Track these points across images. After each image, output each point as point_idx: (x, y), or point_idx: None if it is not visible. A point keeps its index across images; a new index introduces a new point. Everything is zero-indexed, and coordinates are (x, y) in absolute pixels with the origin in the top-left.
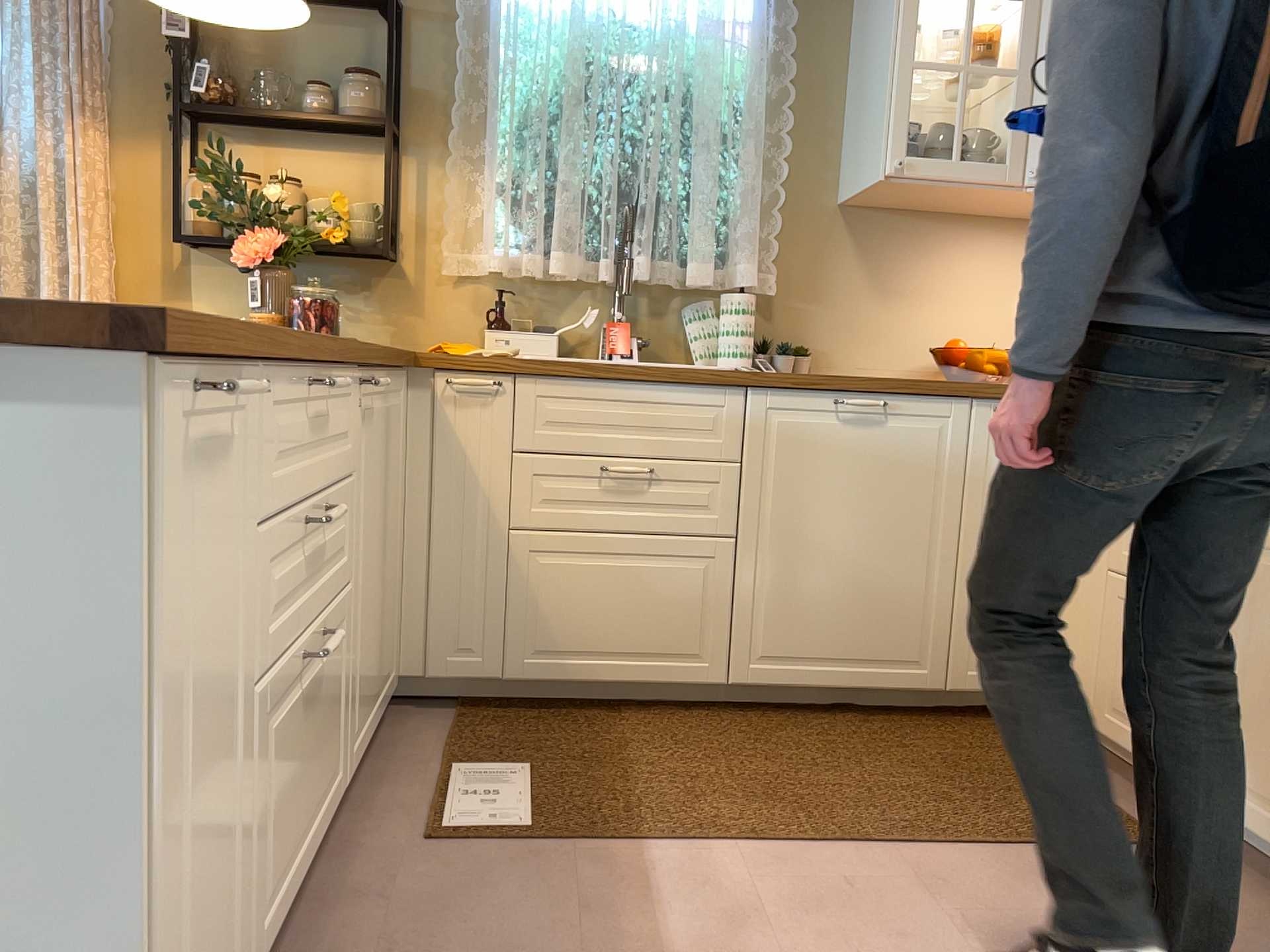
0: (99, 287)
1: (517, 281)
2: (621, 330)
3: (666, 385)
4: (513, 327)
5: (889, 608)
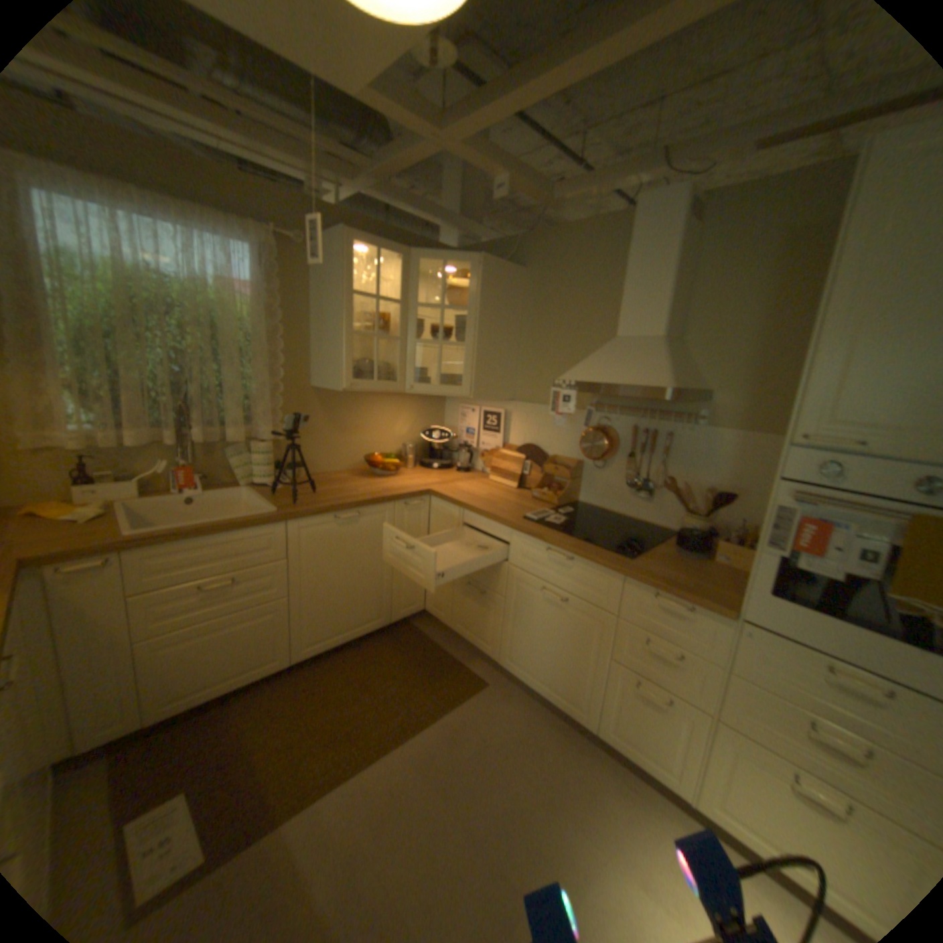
0: None
1: (90, 449)
2: (184, 475)
3: (235, 533)
4: (94, 483)
5: (364, 601)
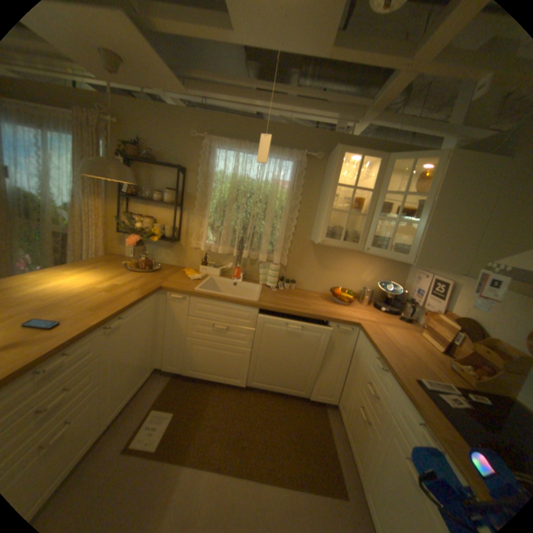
0: (96, 241)
1: (211, 251)
2: (237, 271)
3: (234, 305)
4: (208, 265)
5: (295, 376)
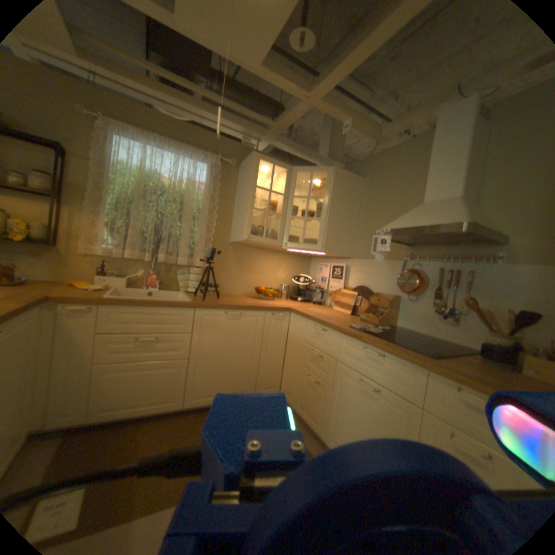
0: None
1: (110, 258)
2: (151, 279)
3: (163, 308)
4: (107, 275)
5: (238, 375)
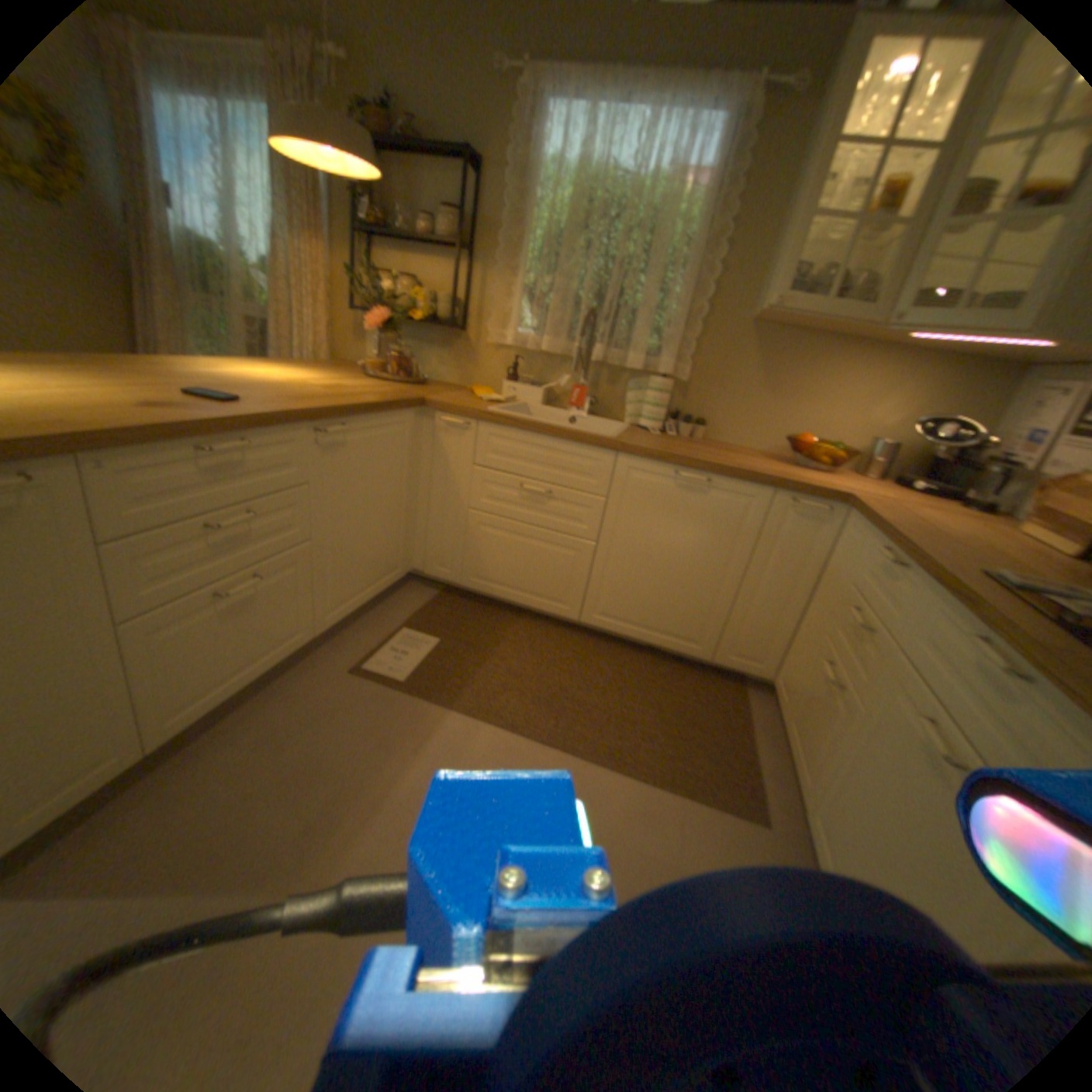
0: (319, 332)
1: (530, 353)
2: (581, 394)
3: (566, 443)
4: (521, 382)
5: (685, 608)
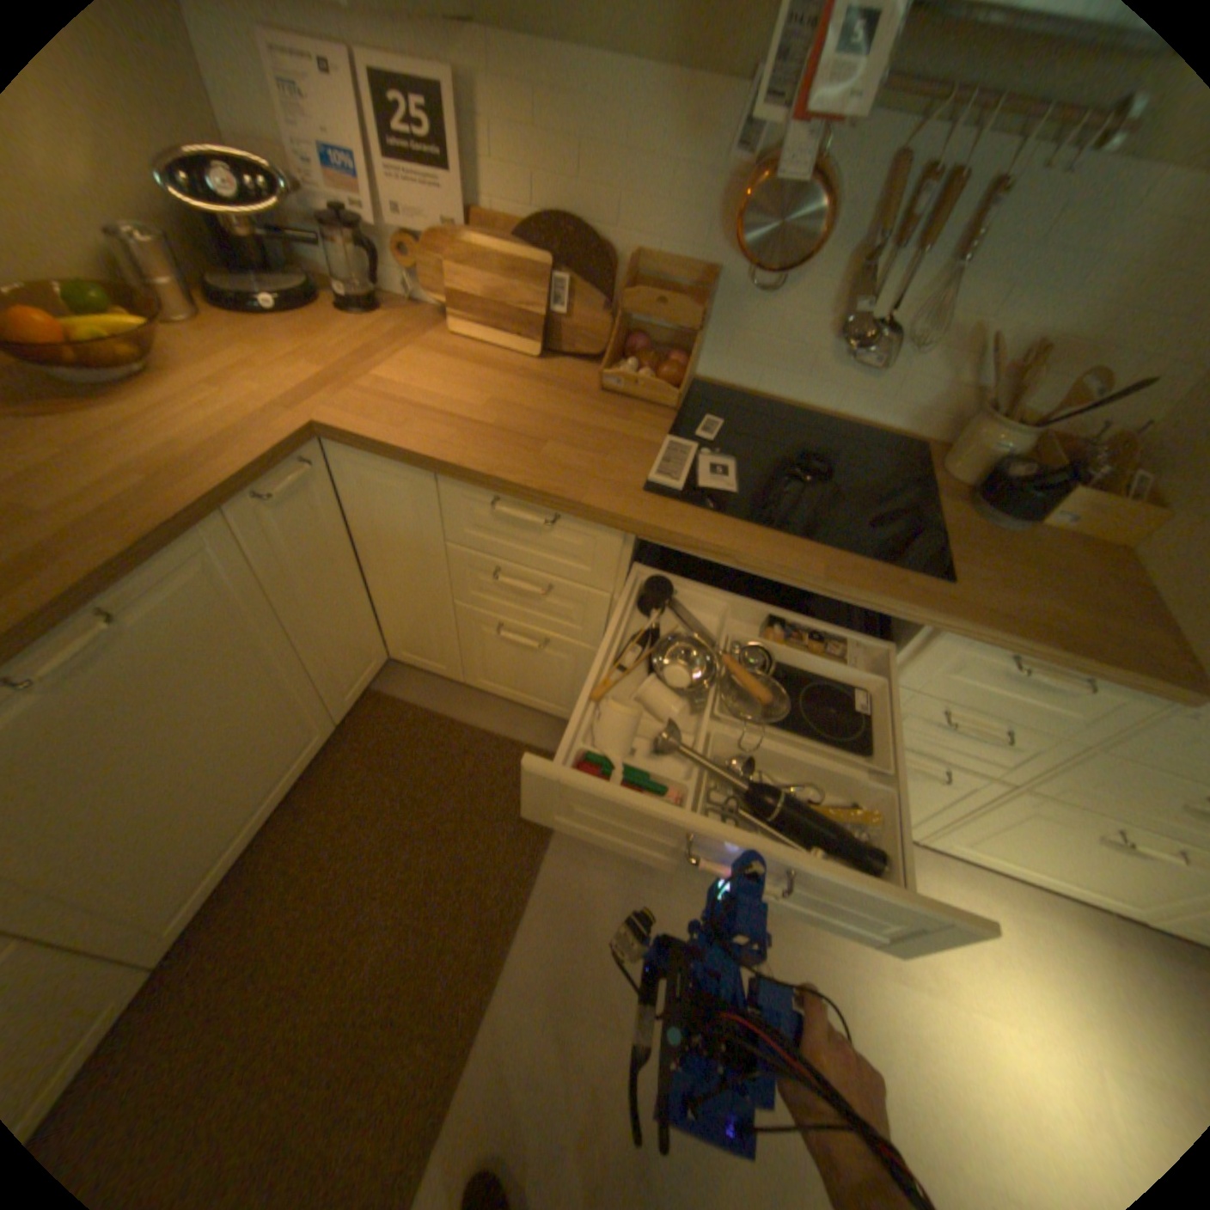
0: None
1: None
2: None
3: None
4: None
5: (261, 747)
